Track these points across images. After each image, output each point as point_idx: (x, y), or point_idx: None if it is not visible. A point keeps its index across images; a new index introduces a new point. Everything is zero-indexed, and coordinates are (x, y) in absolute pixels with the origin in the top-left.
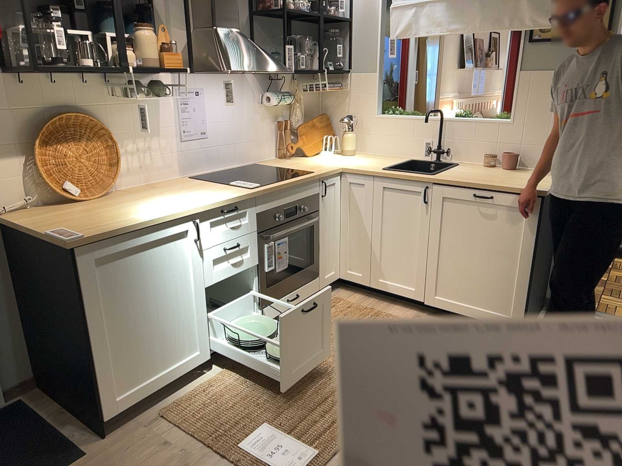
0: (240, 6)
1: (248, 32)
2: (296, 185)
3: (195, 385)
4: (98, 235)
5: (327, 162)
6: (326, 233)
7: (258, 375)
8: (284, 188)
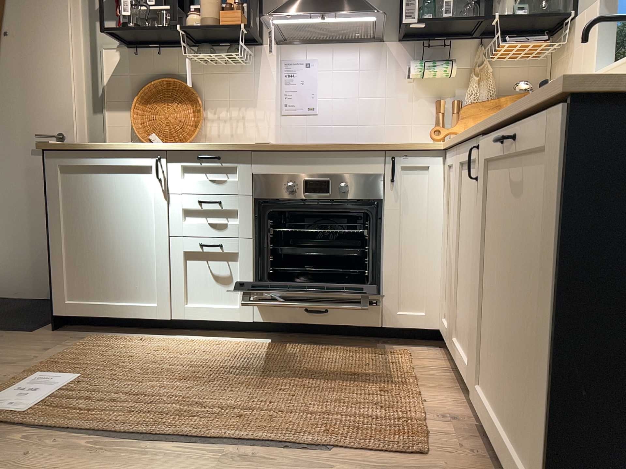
0: None
1: None
2: (328, 152)
3: (144, 337)
4: (60, 144)
5: None
6: (404, 242)
7: (175, 353)
8: (303, 151)
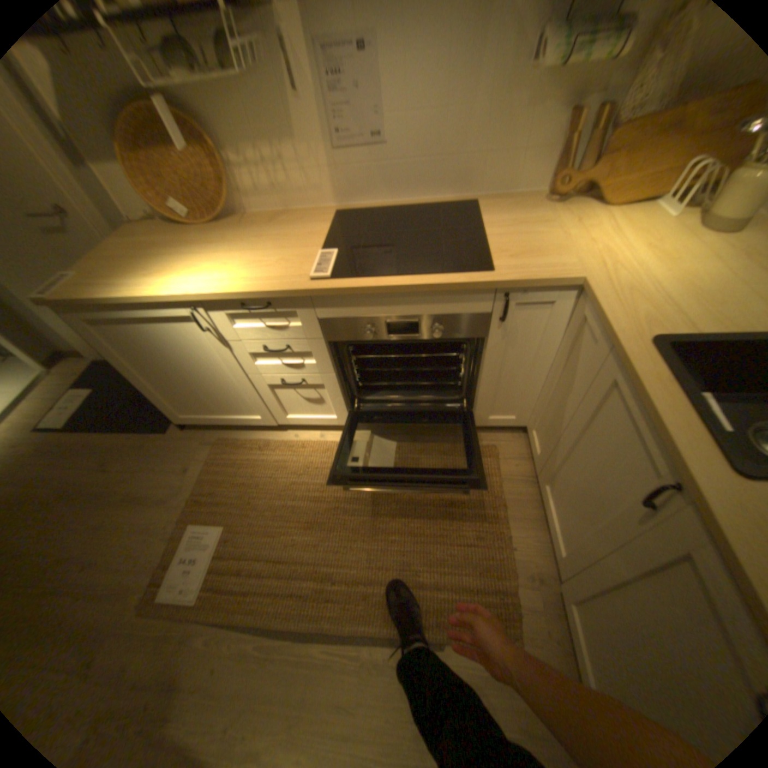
0: None
1: None
2: (413, 292)
3: (260, 435)
4: (63, 299)
5: (603, 241)
6: (503, 371)
7: (291, 471)
8: (379, 293)
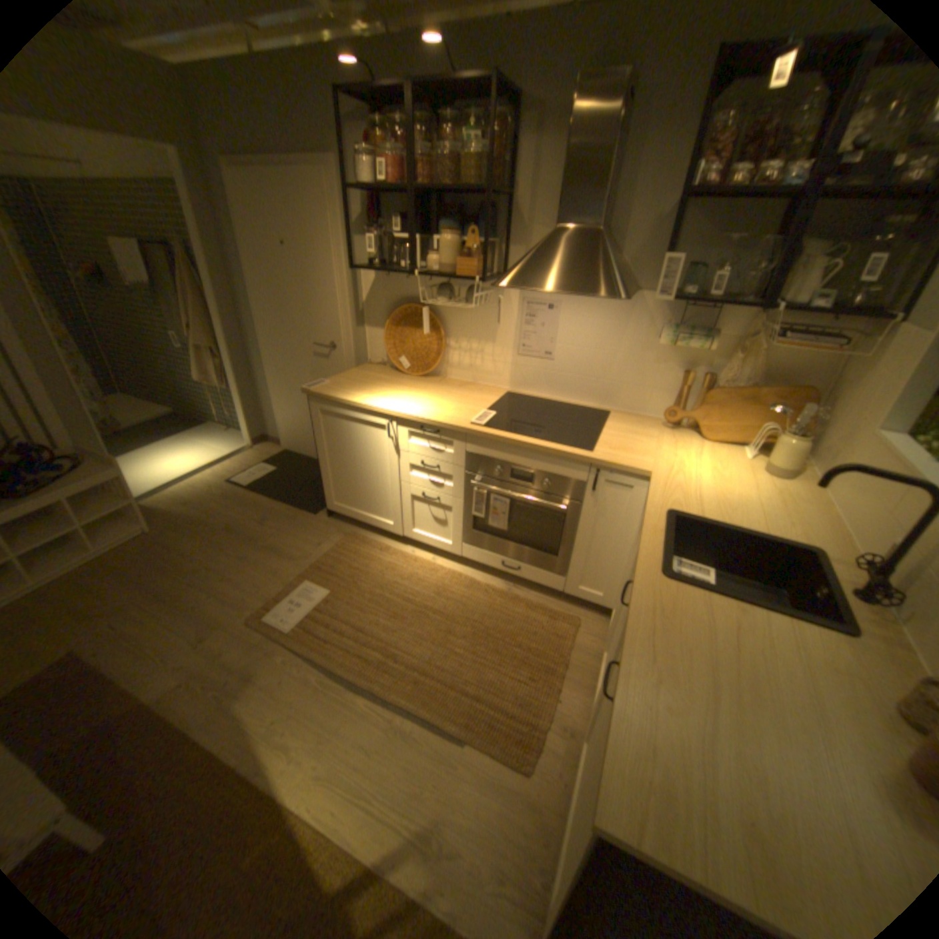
0: (665, 184)
1: (669, 226)
2: (534, 450)
3: (385, 541)
4: (318, 393)
5: (683, 458)
6: (594, 539)
7: (398, 574)
8: (511, 445)
